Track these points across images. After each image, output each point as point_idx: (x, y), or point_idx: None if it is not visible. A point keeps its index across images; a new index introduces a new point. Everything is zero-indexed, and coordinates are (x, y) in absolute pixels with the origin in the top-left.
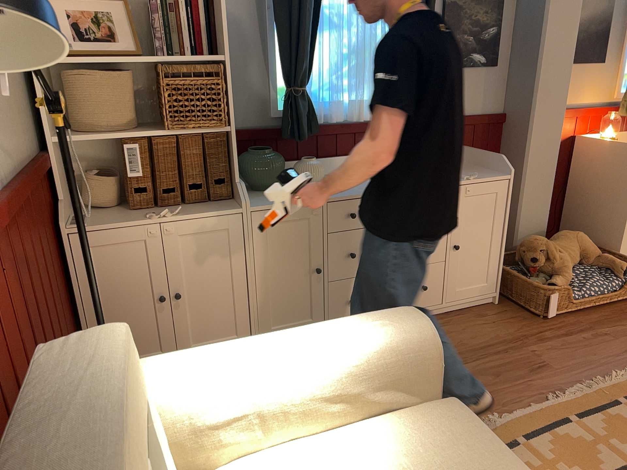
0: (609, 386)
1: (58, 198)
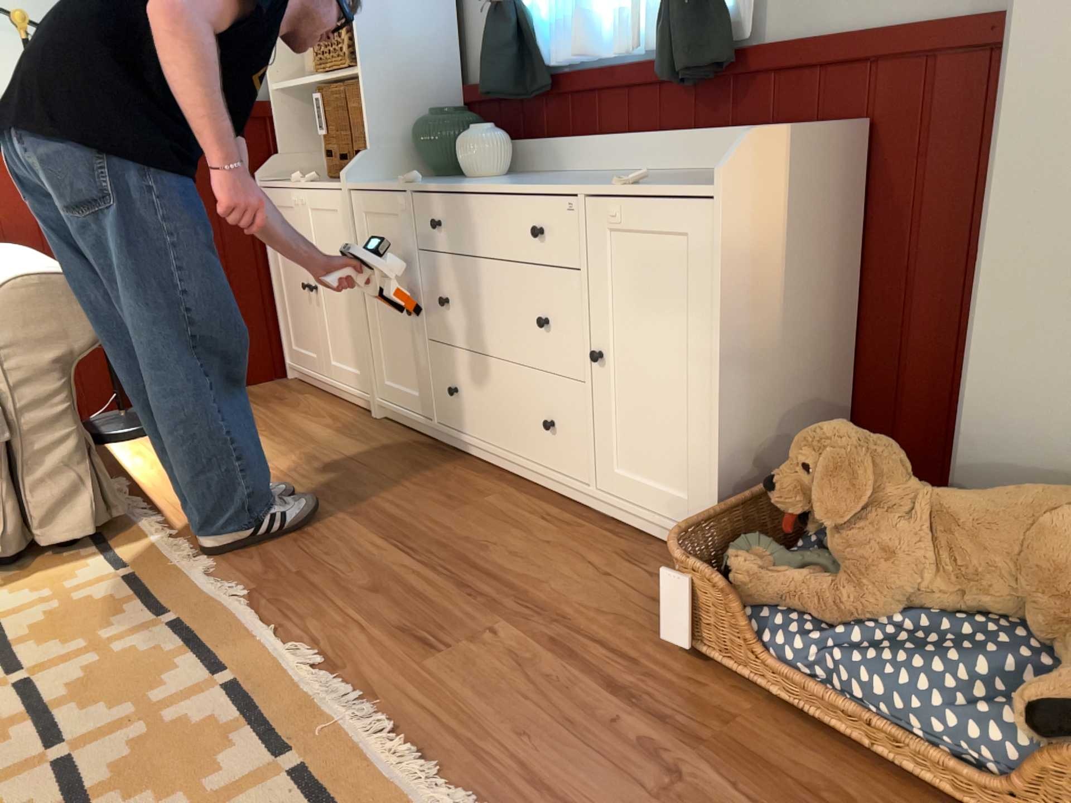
0: (353, 743)
1: (280, 154)
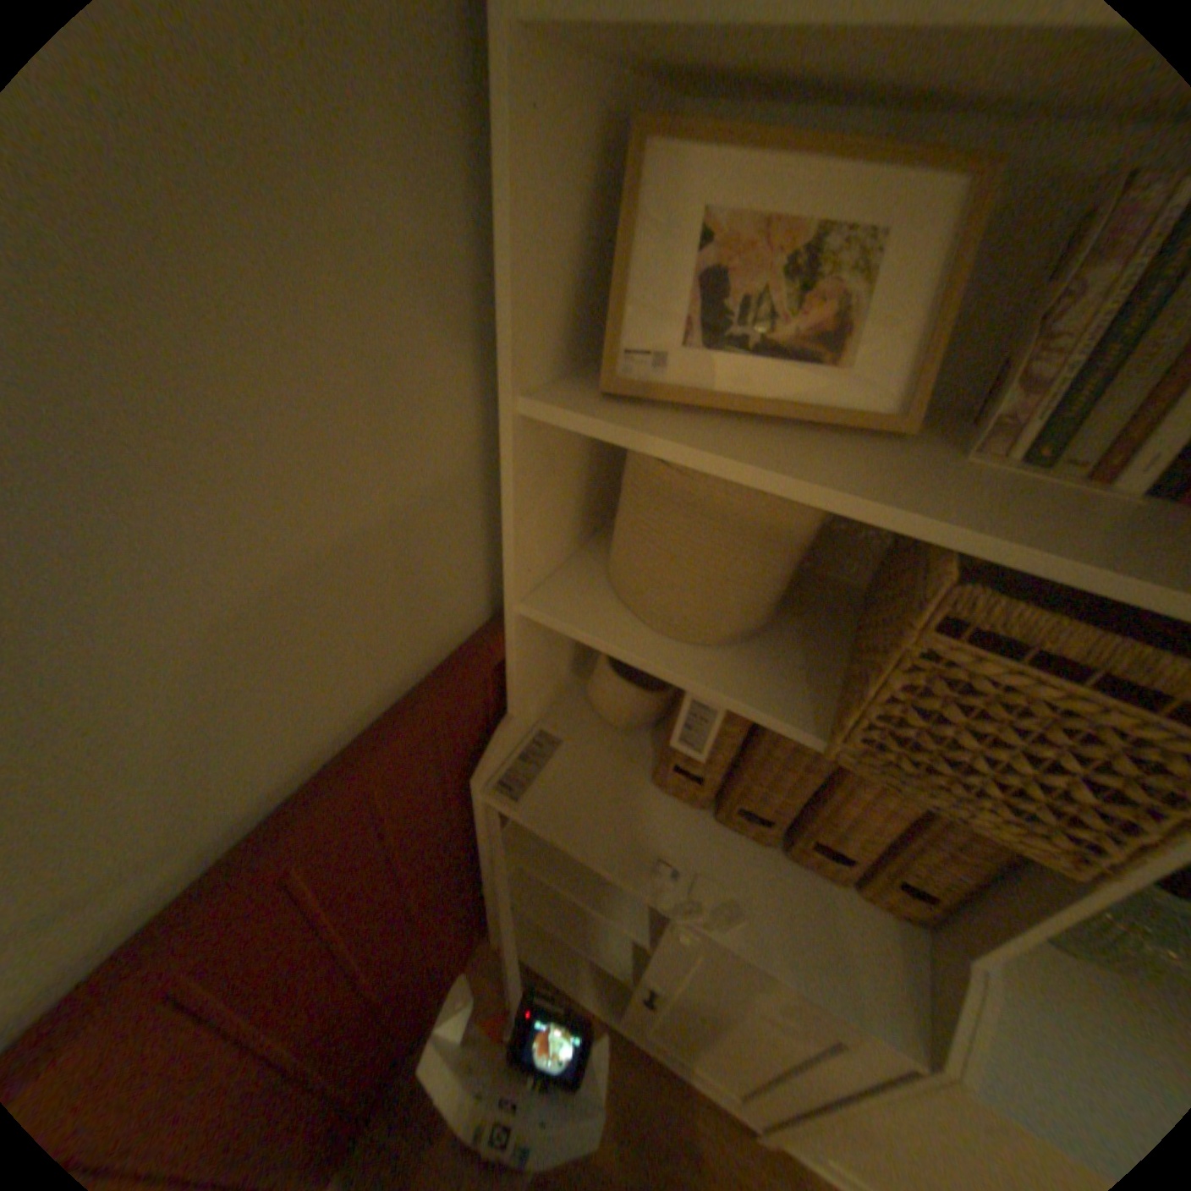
0: None
1: (516, 704)
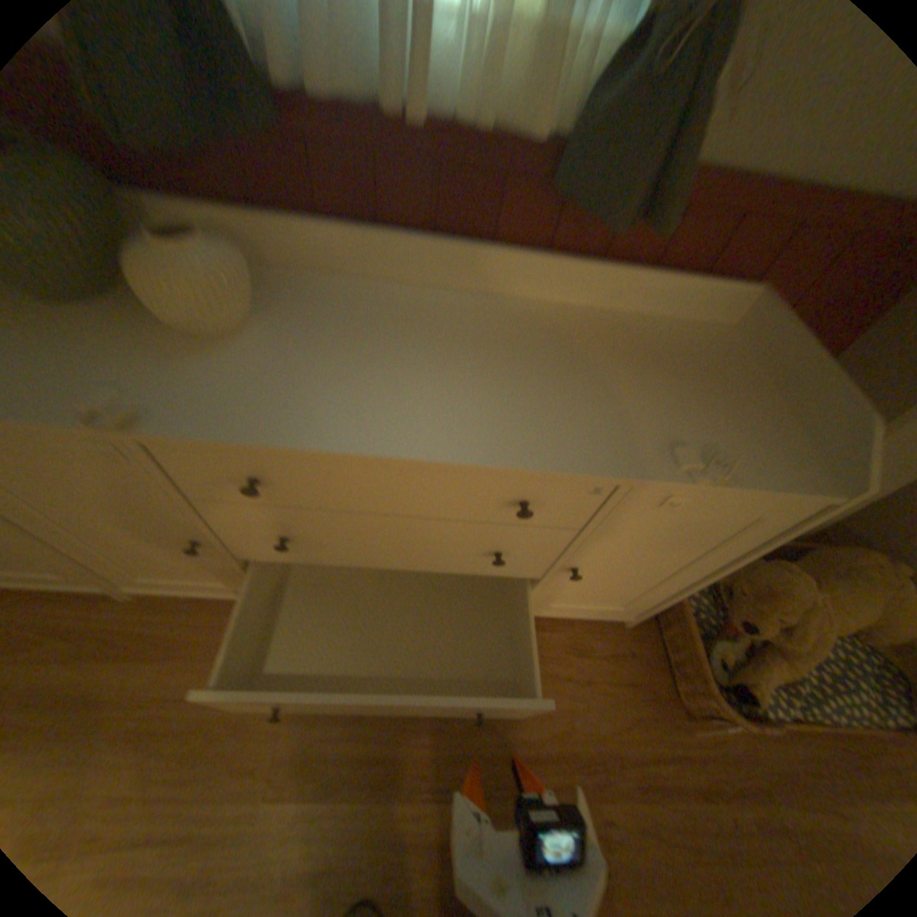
0: None
1: None
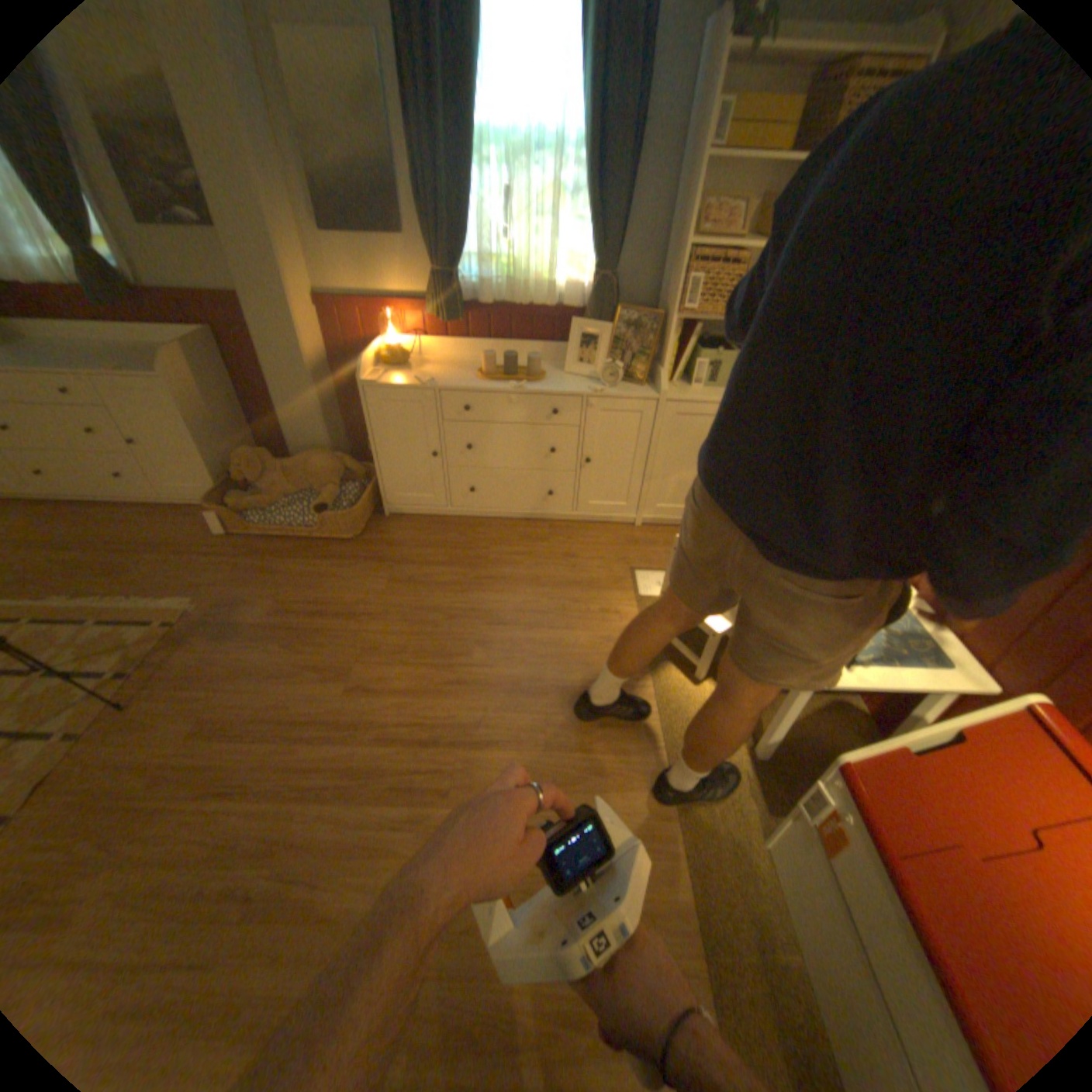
0: (112, 609)
1: None
